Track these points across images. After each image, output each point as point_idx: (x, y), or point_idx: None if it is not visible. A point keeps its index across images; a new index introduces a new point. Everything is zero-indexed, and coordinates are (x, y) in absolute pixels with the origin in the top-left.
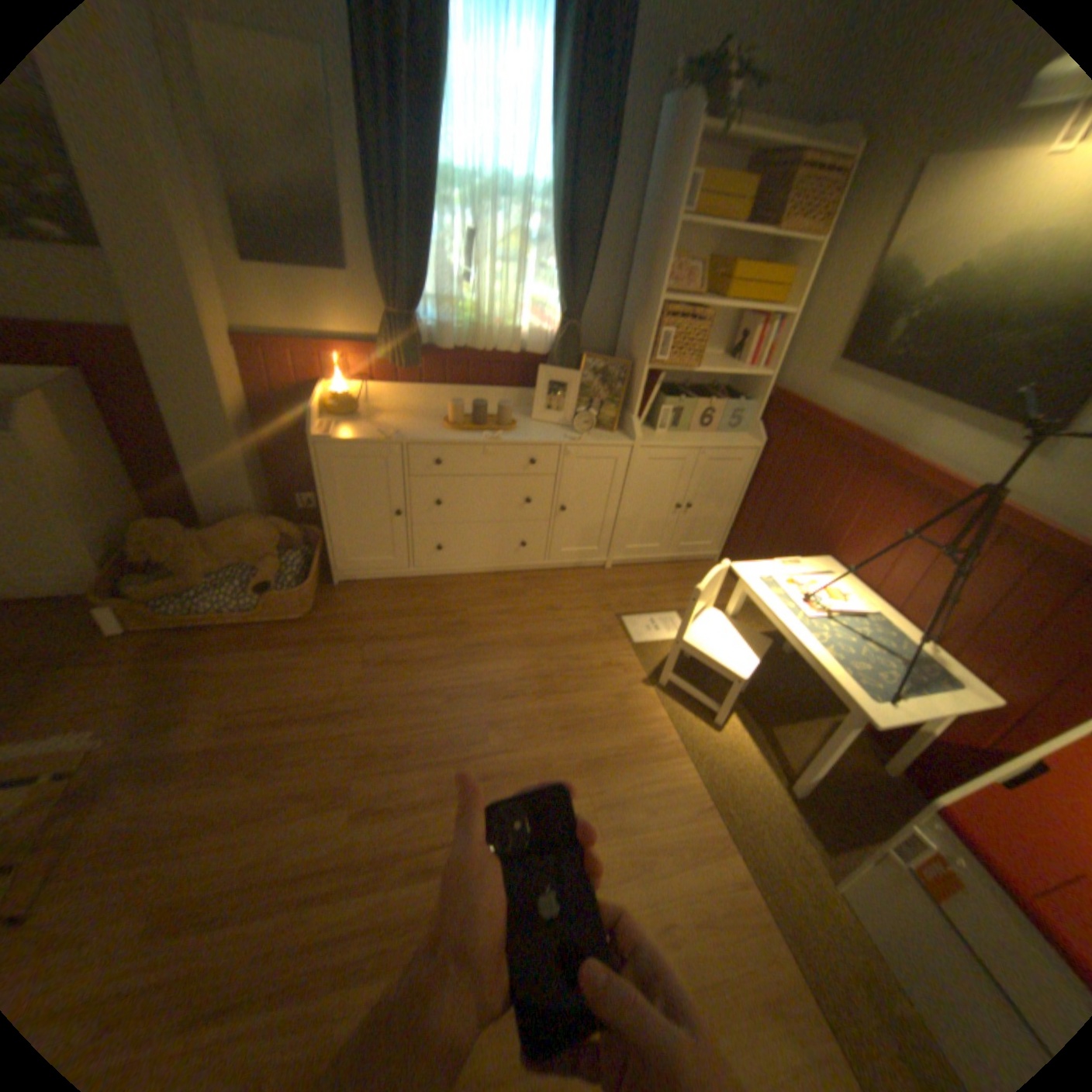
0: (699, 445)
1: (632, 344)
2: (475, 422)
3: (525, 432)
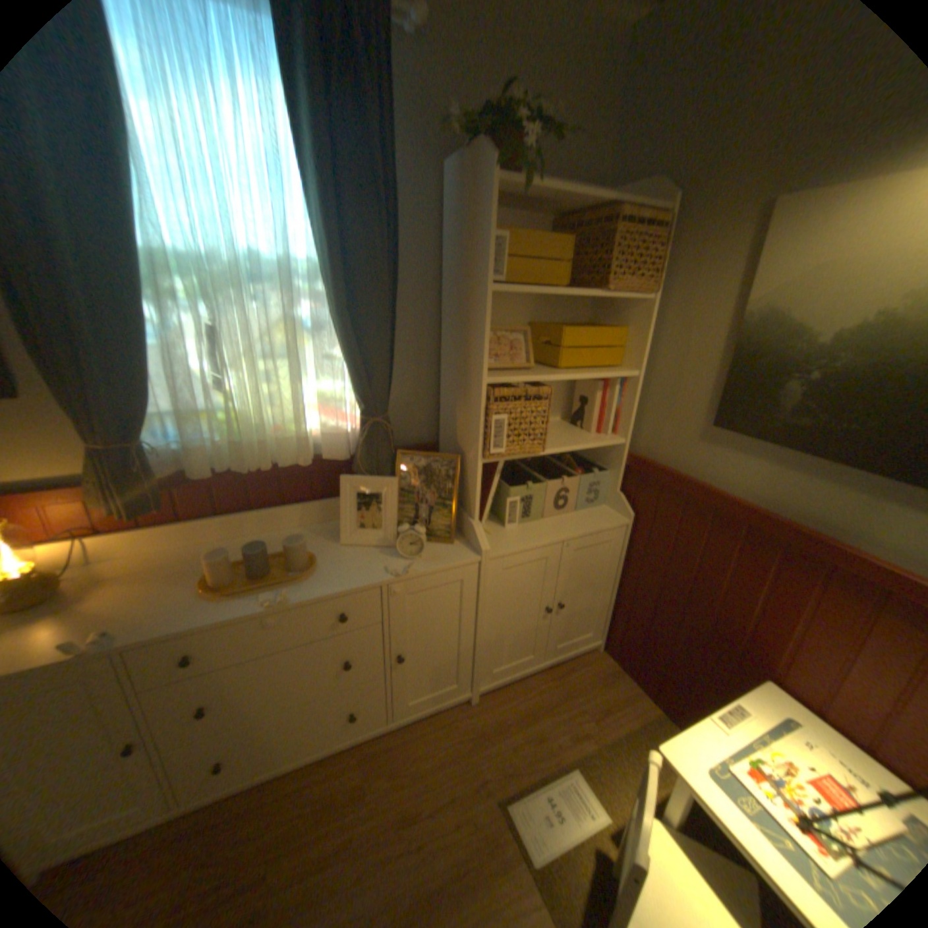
0: (562, 535)
1: (458, 430)
2: (252, 573)
3: (331, 567)
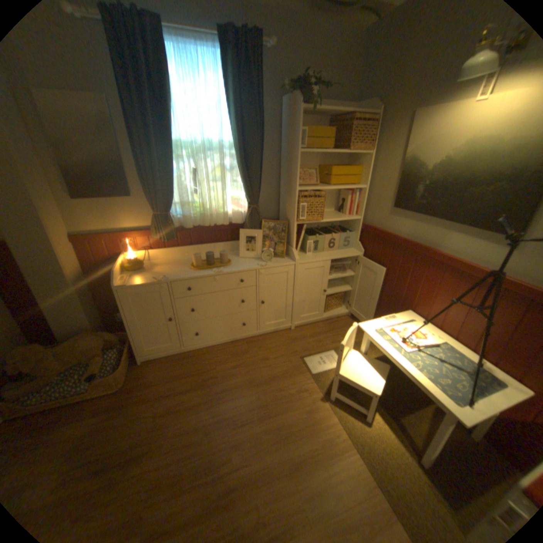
0: (330, 257)
1: (287, 212)
2: (209, 263)
3: (237, 264)
